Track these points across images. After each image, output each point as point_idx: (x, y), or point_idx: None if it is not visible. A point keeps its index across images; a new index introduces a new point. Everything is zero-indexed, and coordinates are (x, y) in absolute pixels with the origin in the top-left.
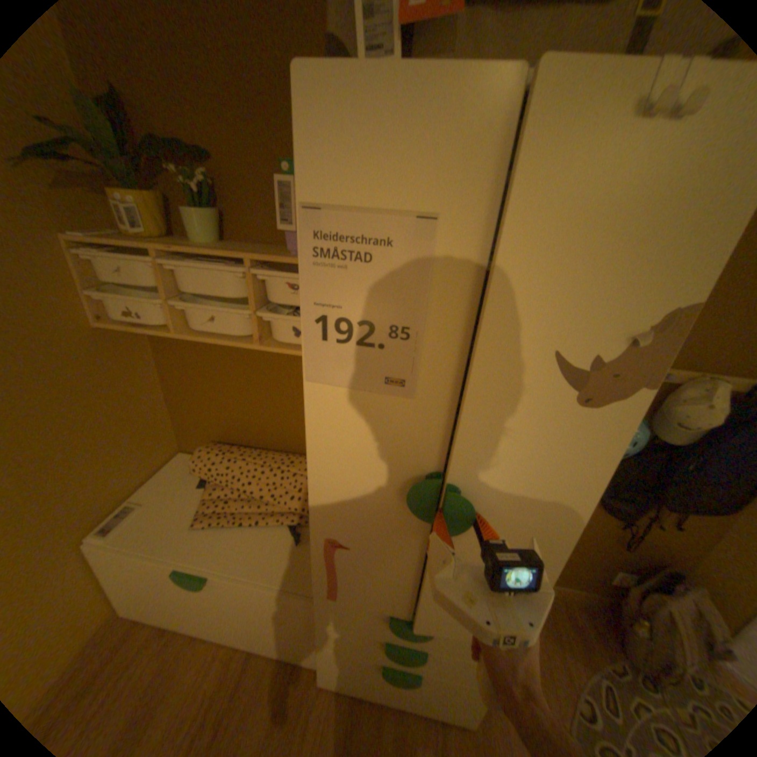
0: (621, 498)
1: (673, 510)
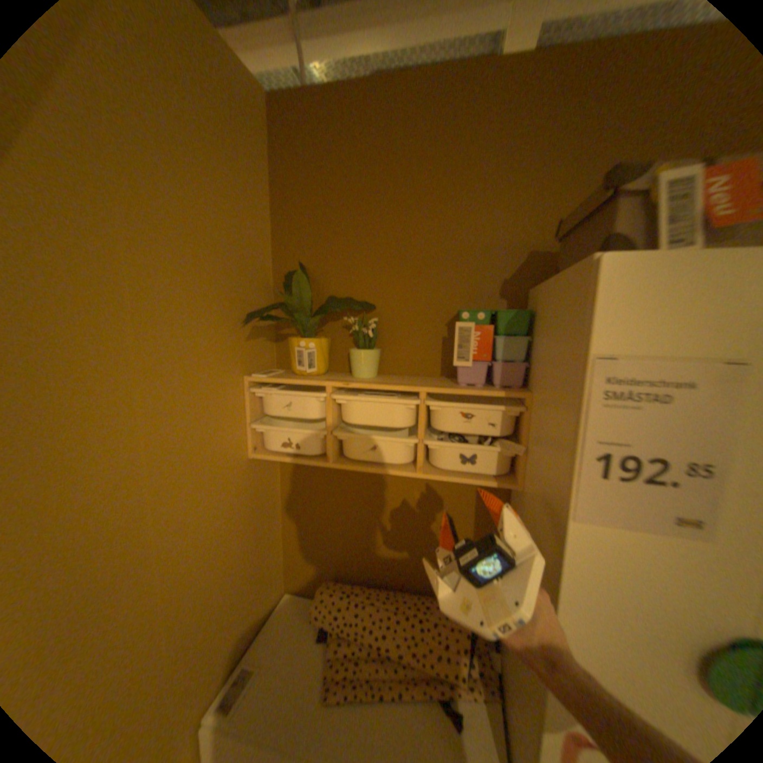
0: None
1: None
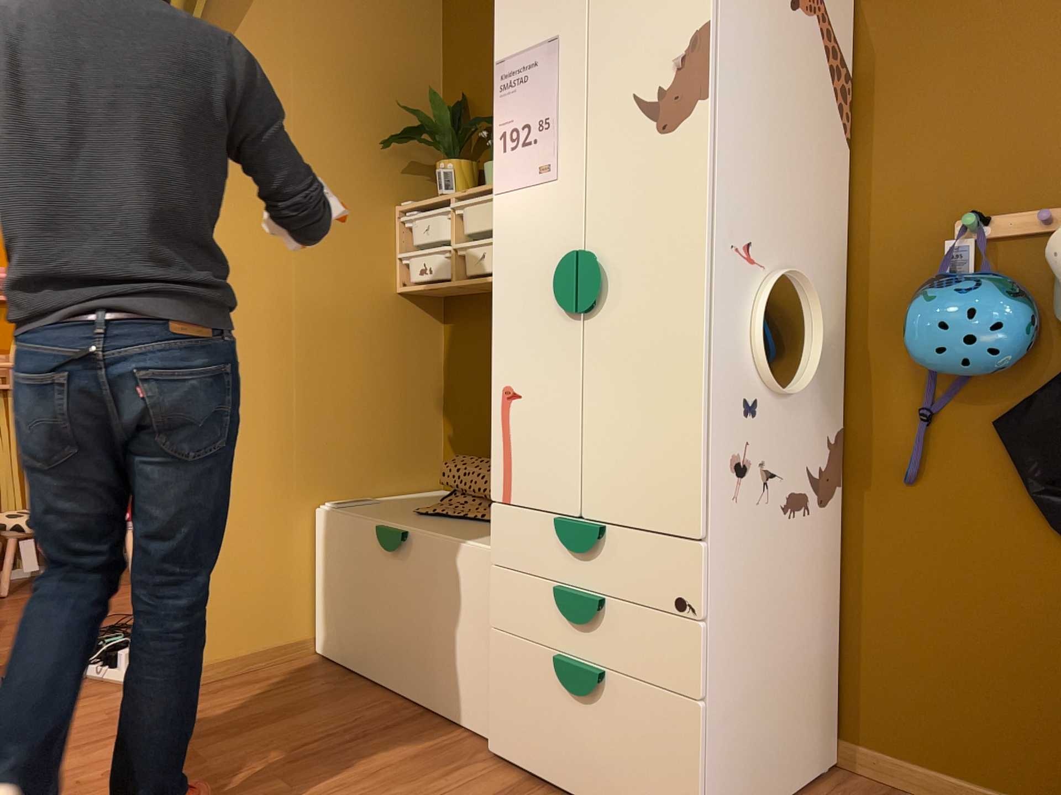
0: None
1: None
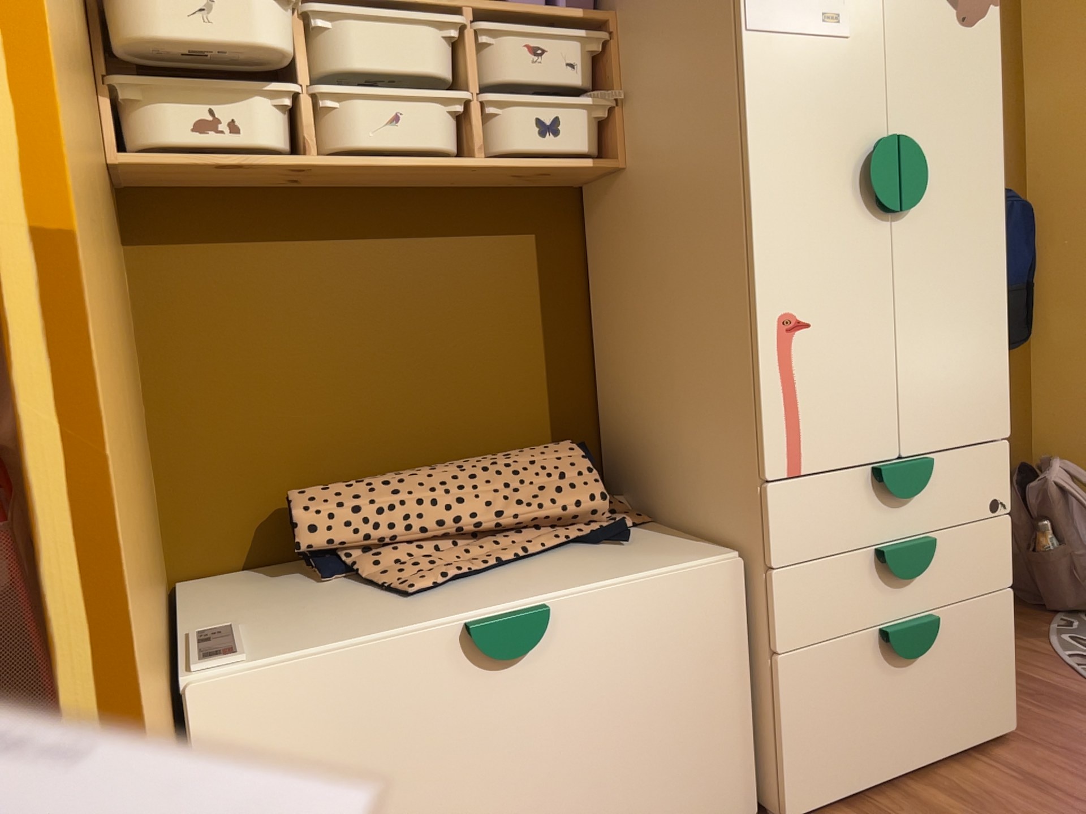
0: None
1: None
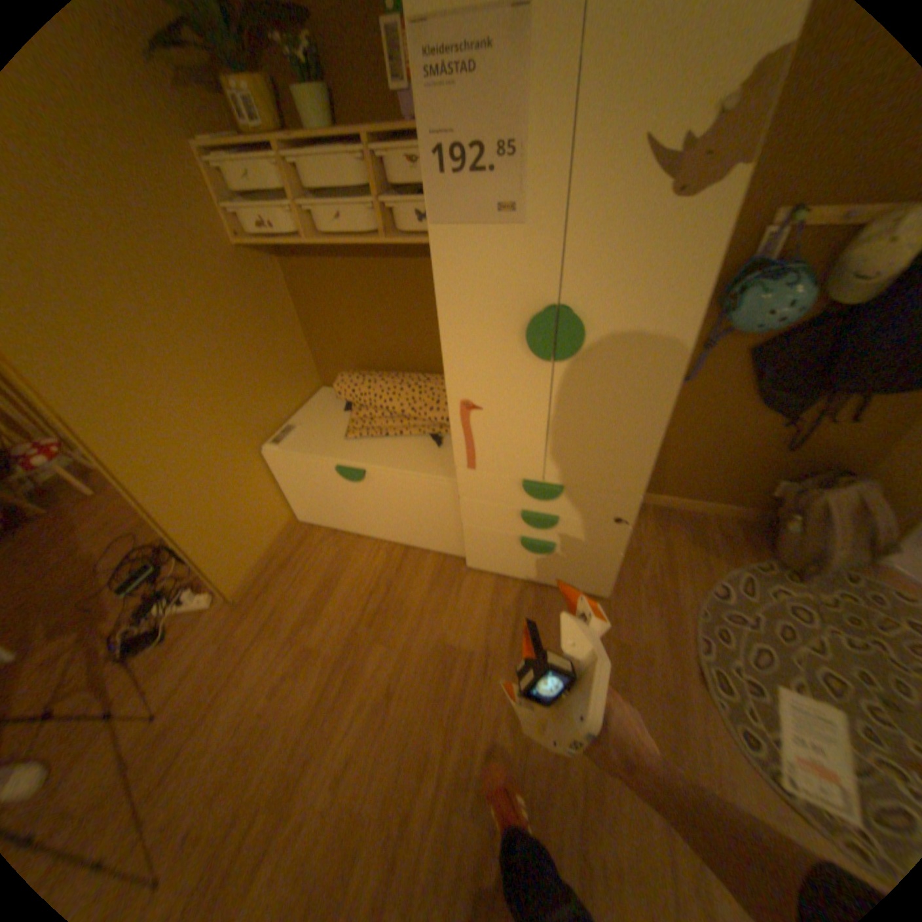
0: (784, 388)
1: (842, 390)
